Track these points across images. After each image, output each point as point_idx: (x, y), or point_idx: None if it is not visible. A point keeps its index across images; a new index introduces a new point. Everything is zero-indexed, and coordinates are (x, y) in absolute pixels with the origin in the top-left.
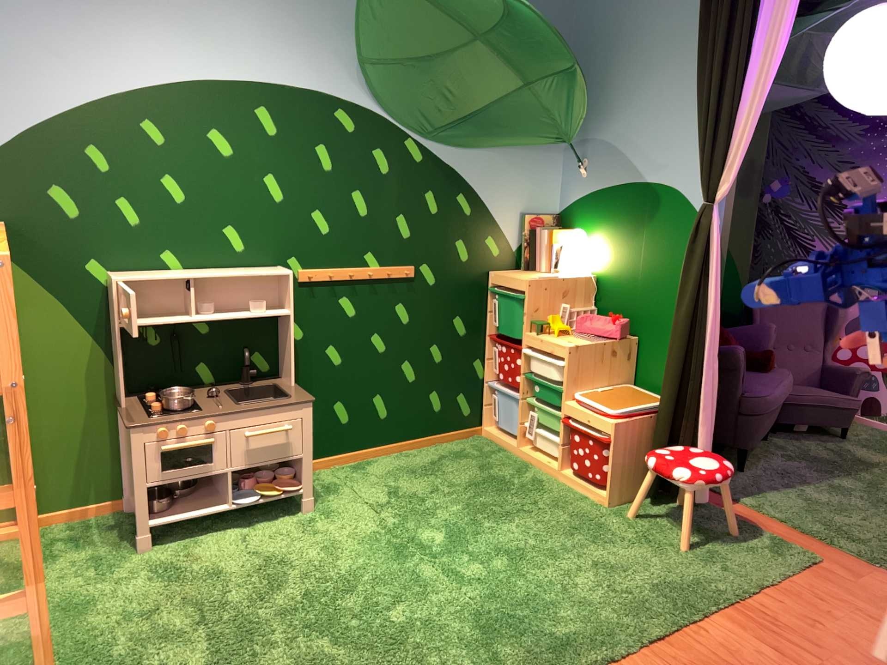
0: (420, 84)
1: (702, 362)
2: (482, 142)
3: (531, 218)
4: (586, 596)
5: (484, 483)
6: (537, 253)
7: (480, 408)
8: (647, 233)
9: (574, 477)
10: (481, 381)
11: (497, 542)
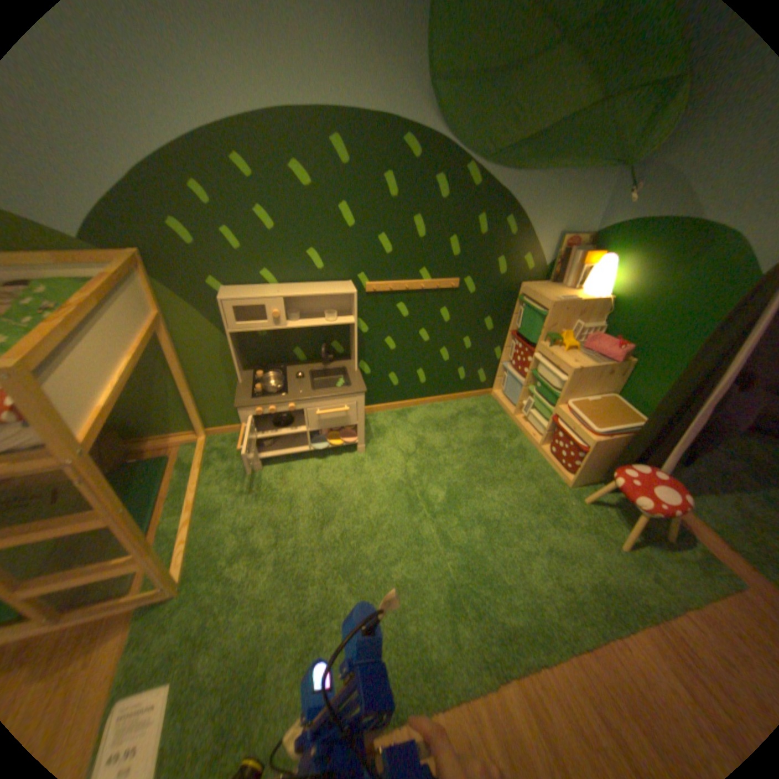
0: (491, 95)
1: (706, 414)
2: (544, 161)
3: (572, 237)
4: (538, 596)
5: (483, 447)
6: (568, 269)
7: (494, 379)
8: (691, 272)
9: (552, 458)
10: (498, 362)
11: (480, 515)
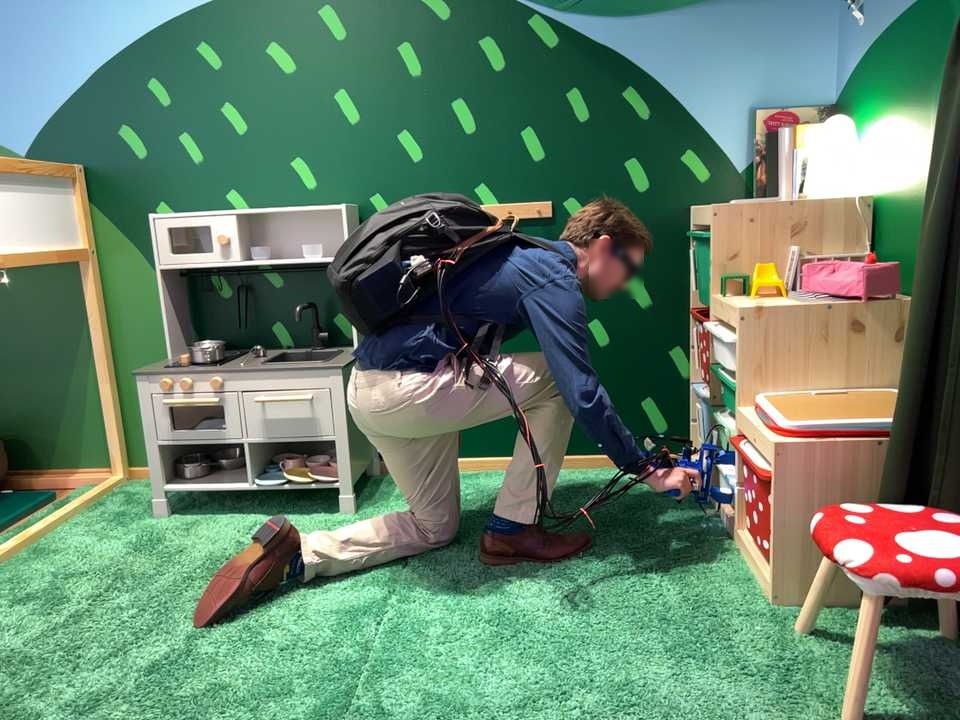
0: None
1: None
2: None
3: (766, 110)
4: None
5: (601, 530)
6: (773, 167)
7: (682, 425)
8: (936, 79)
9: (746, 548)
10: (682, 382)
11: (501, 616)
